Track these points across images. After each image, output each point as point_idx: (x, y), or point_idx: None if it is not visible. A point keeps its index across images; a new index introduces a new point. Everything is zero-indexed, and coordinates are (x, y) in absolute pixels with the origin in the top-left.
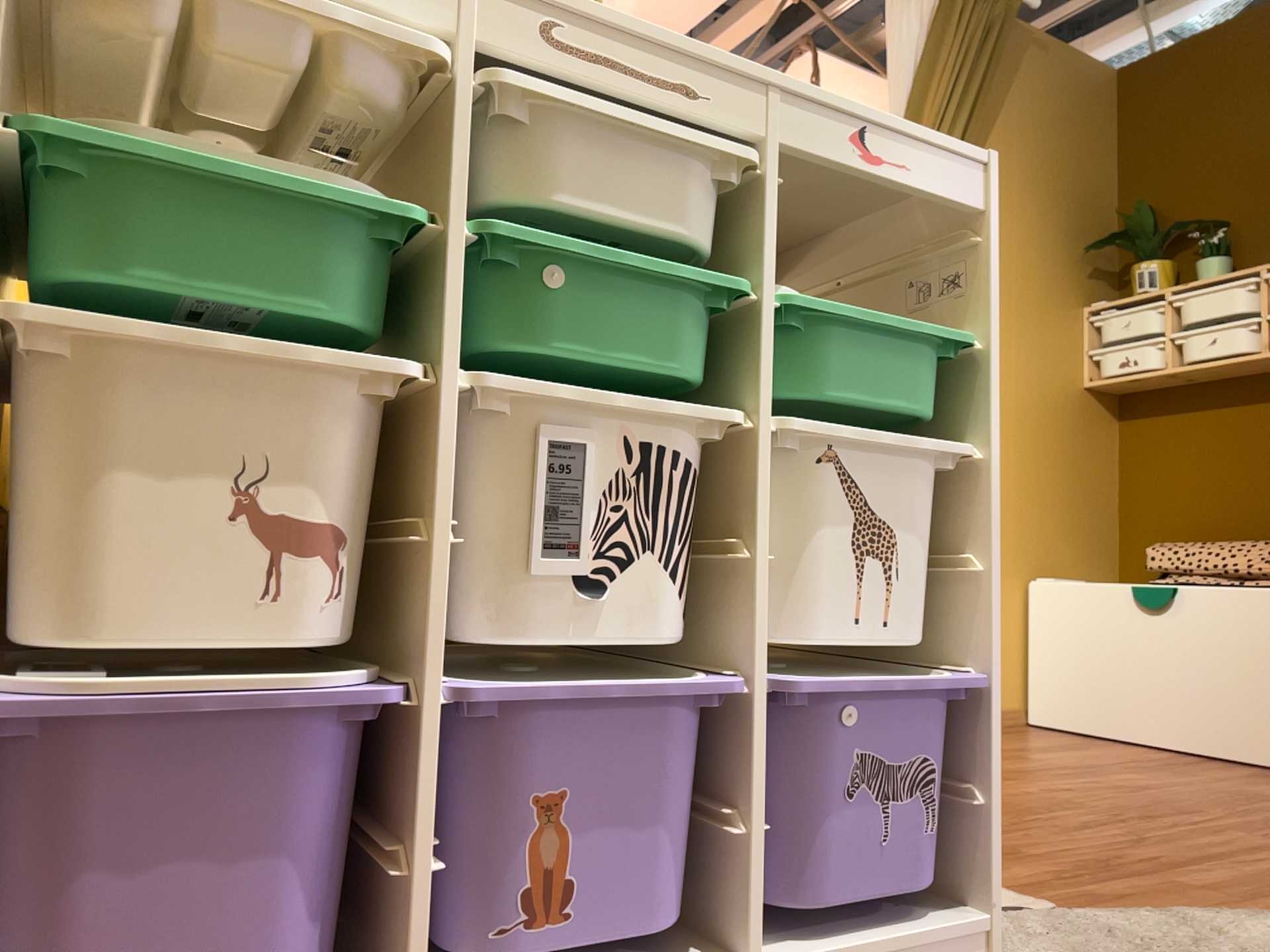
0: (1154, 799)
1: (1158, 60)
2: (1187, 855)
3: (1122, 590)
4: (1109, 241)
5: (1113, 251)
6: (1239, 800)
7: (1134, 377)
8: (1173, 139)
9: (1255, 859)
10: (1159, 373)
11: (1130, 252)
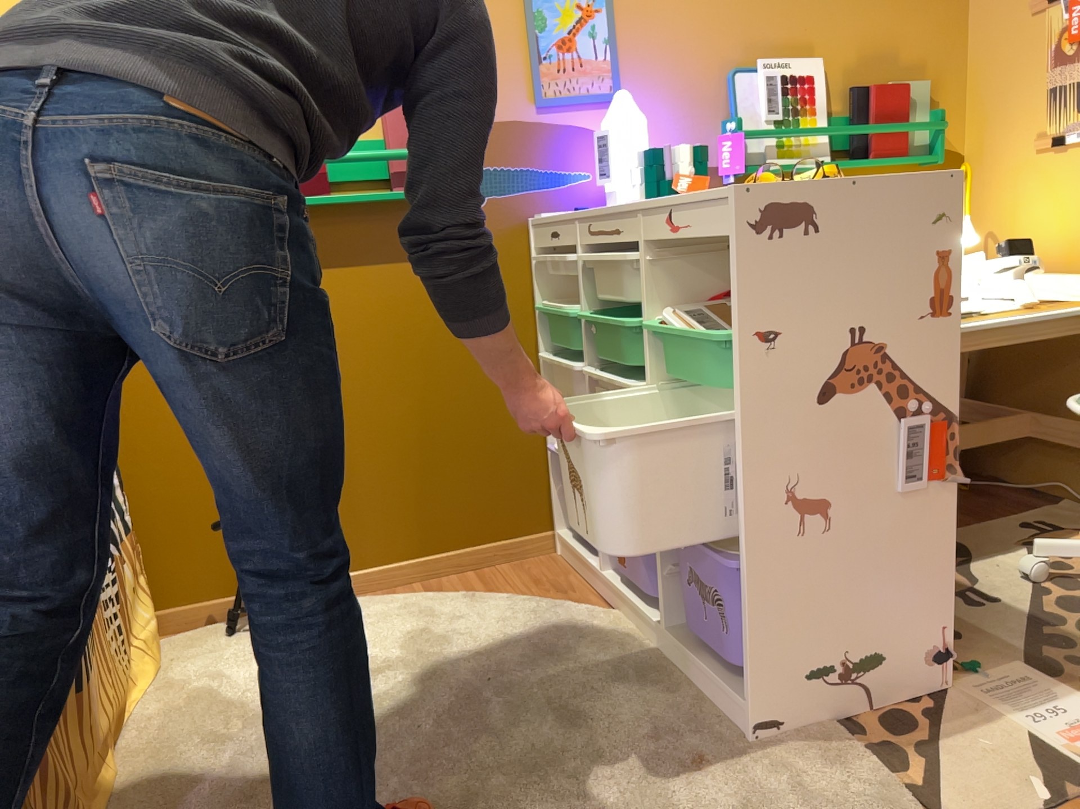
0: None
1: None
2: None
3: None
4: None
5: None
6: None
7: None
8: None
9: None
10: None
11: None
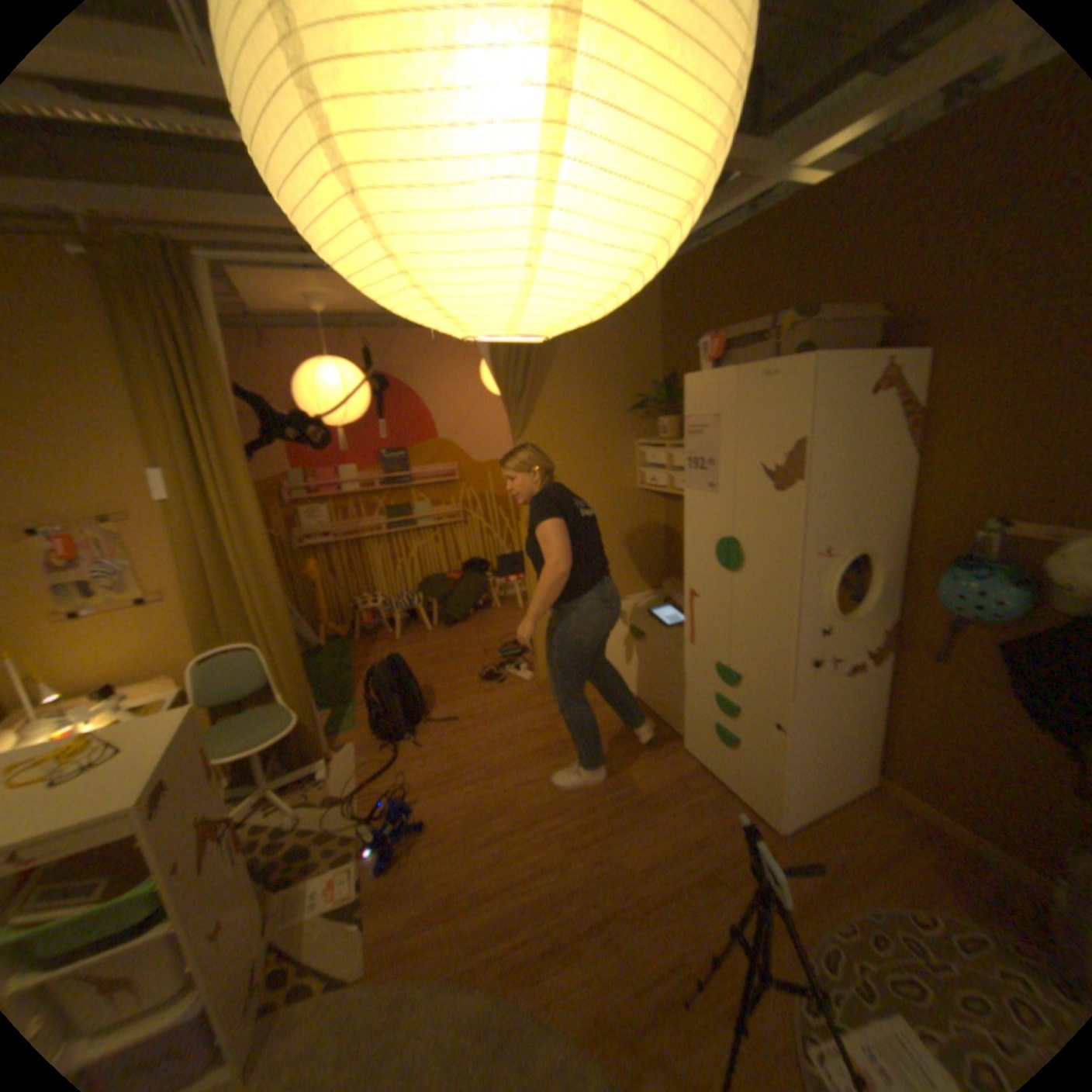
0: (561, 802)
1: (684, 258)
2: (496, 897)
3: (628, 631)
4: (649, 400)
5: (651, 408)
6: (606, 799)
7: (659, 491)
8: (690, 322)
9: (526, 902)
10: (668, 492)
11: (661, 407)
